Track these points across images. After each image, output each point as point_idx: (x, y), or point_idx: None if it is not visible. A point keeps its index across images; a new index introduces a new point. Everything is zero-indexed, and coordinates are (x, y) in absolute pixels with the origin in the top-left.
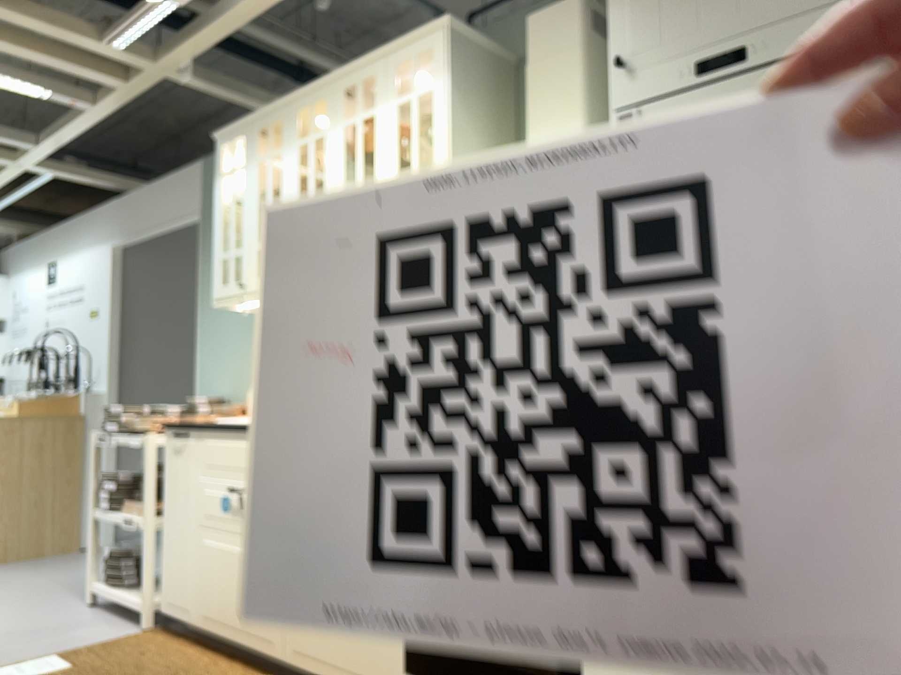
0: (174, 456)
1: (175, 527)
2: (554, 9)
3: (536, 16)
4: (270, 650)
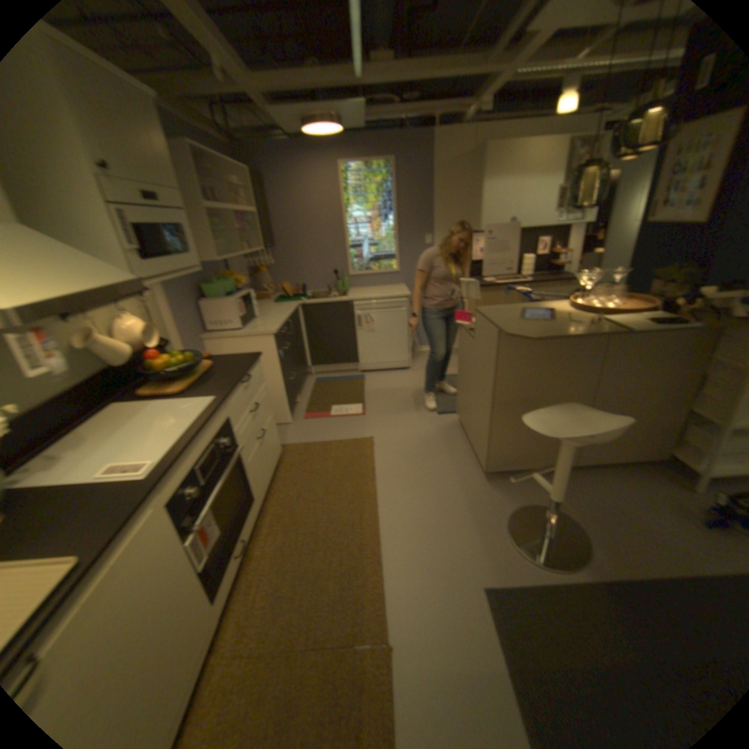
0: None
1: None
2: None
3: None
4: None
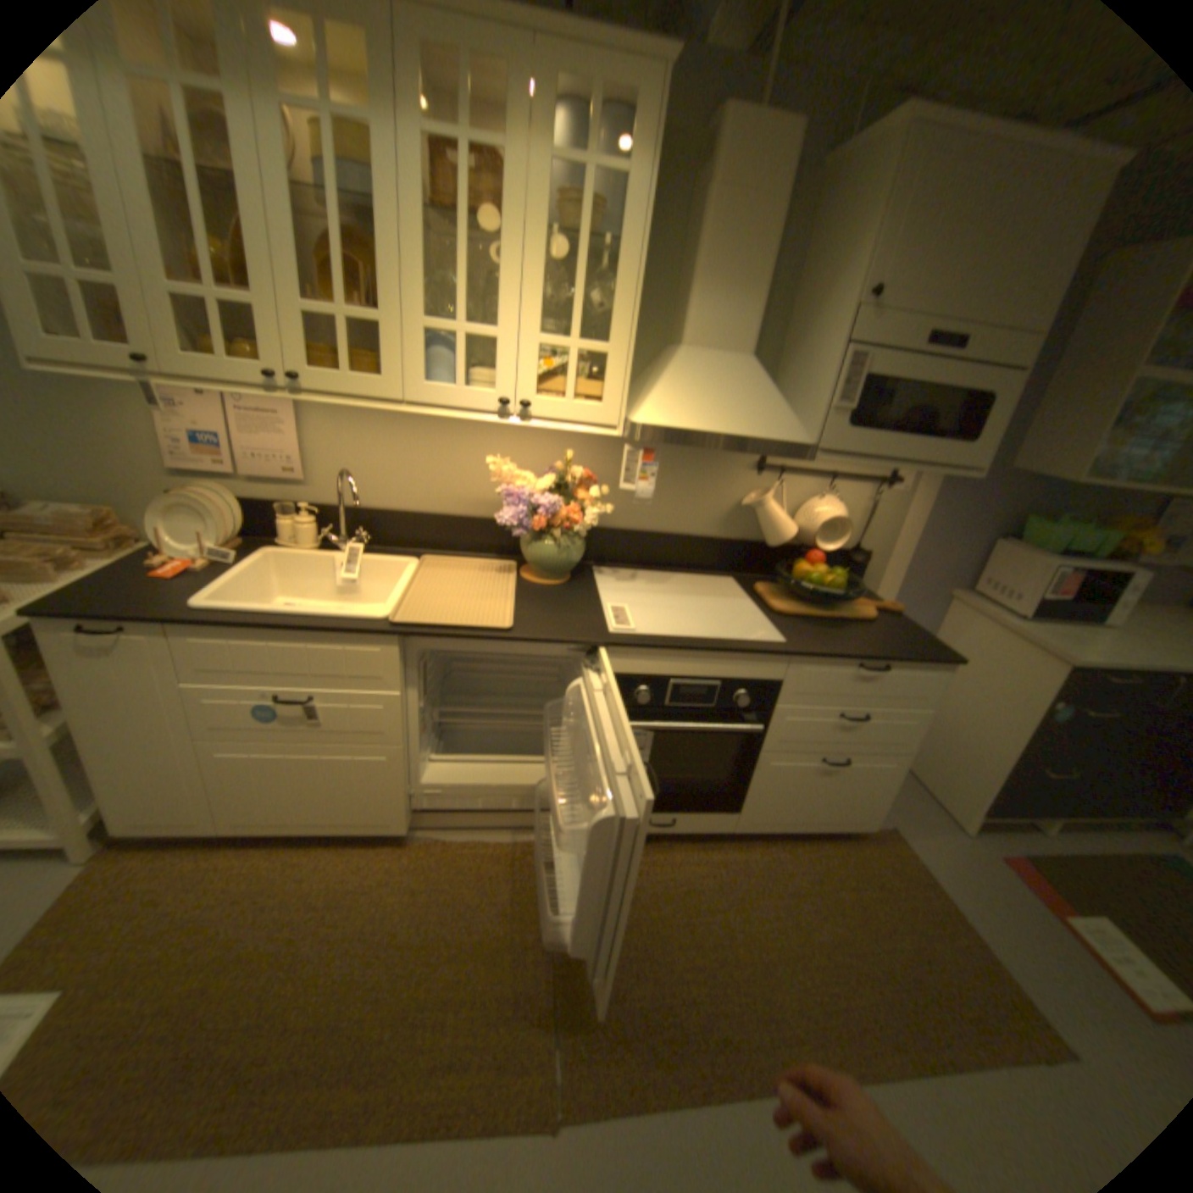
0: (85, 659)
1: (128, 747)
2: (773, 120)
3: (748, 114)
4: (385, 831)
